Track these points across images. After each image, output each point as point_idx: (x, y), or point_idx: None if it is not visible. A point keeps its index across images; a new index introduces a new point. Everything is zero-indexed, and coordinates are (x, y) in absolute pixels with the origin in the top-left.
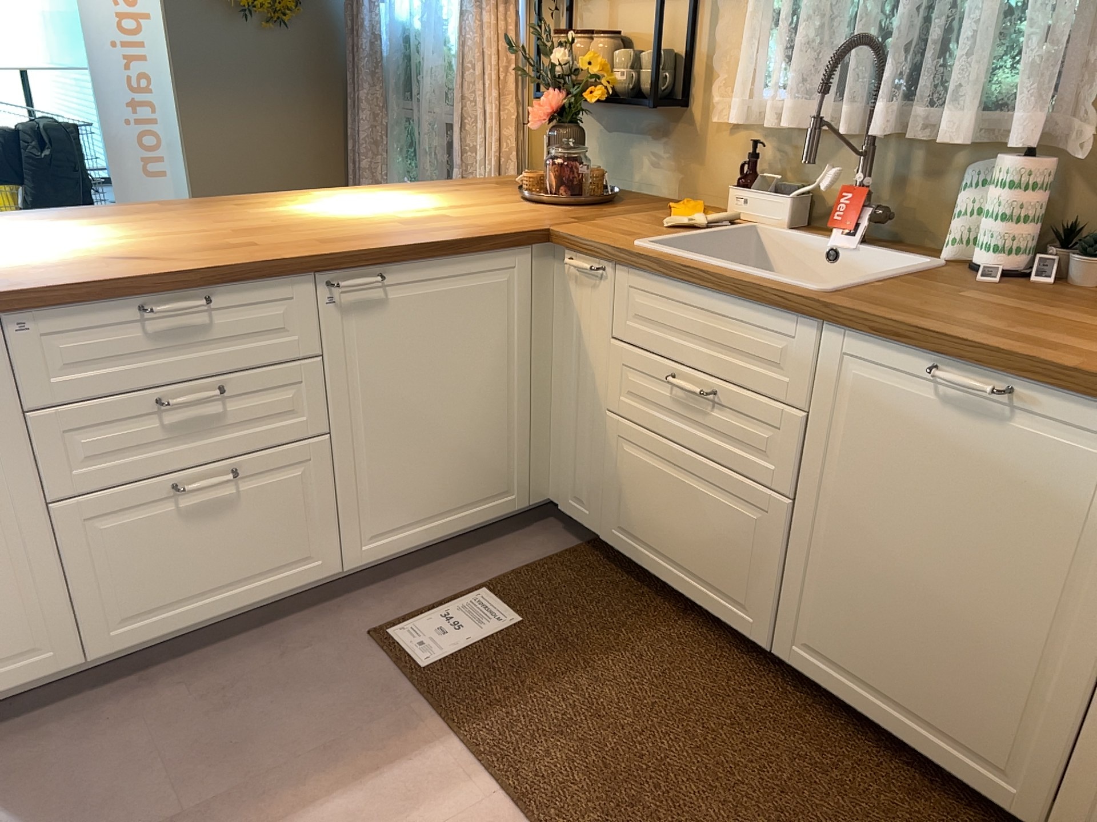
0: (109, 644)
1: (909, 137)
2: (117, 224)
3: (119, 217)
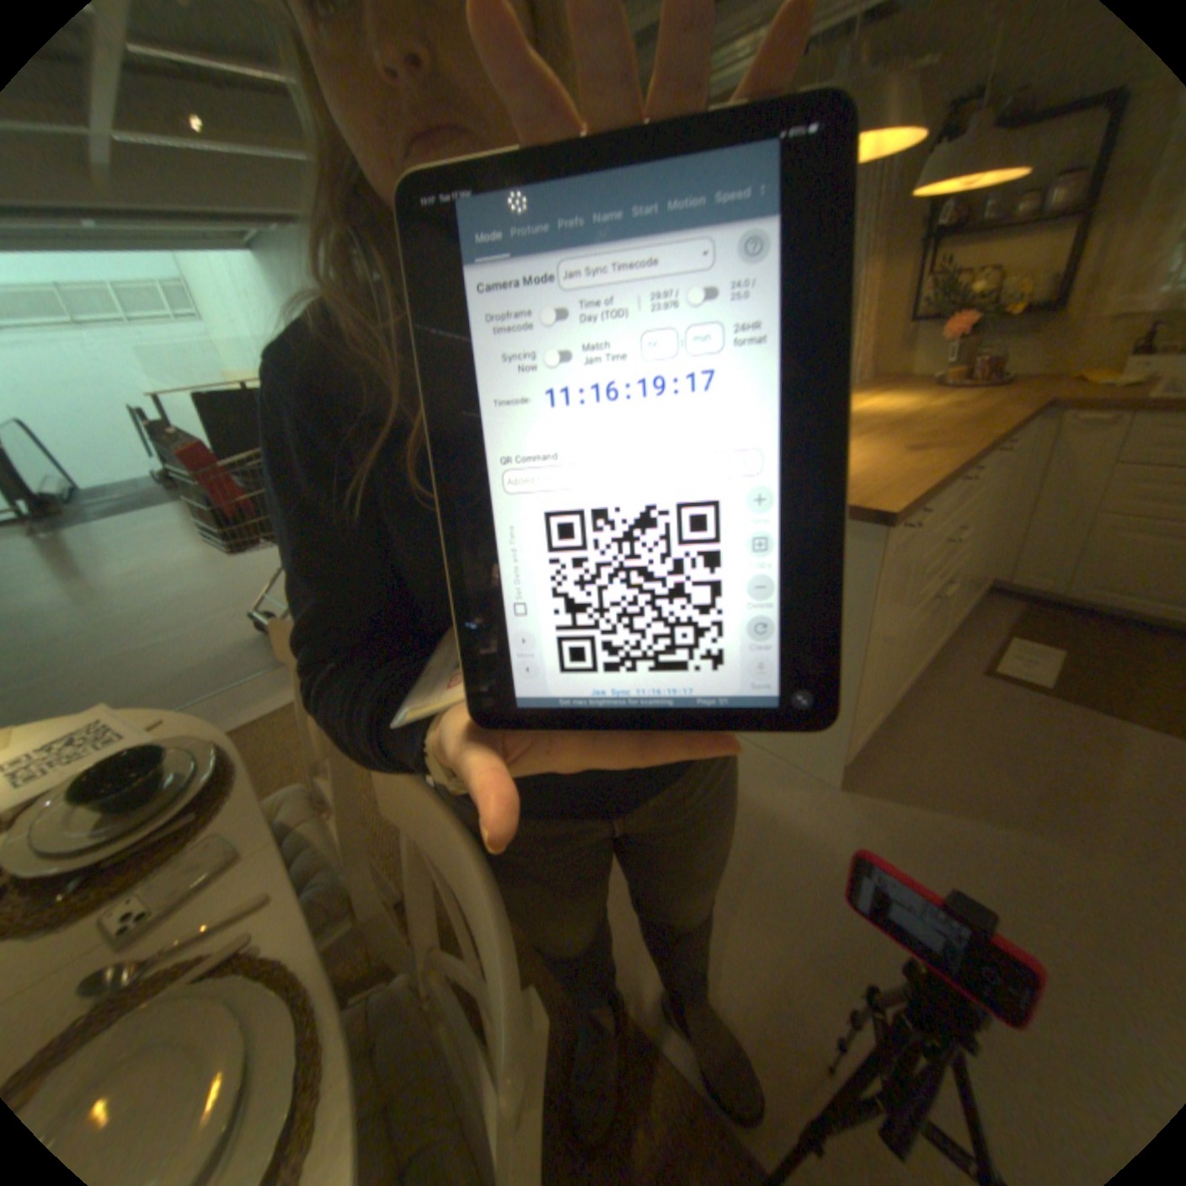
0: (894, 703)
1: None
2: None
3: None
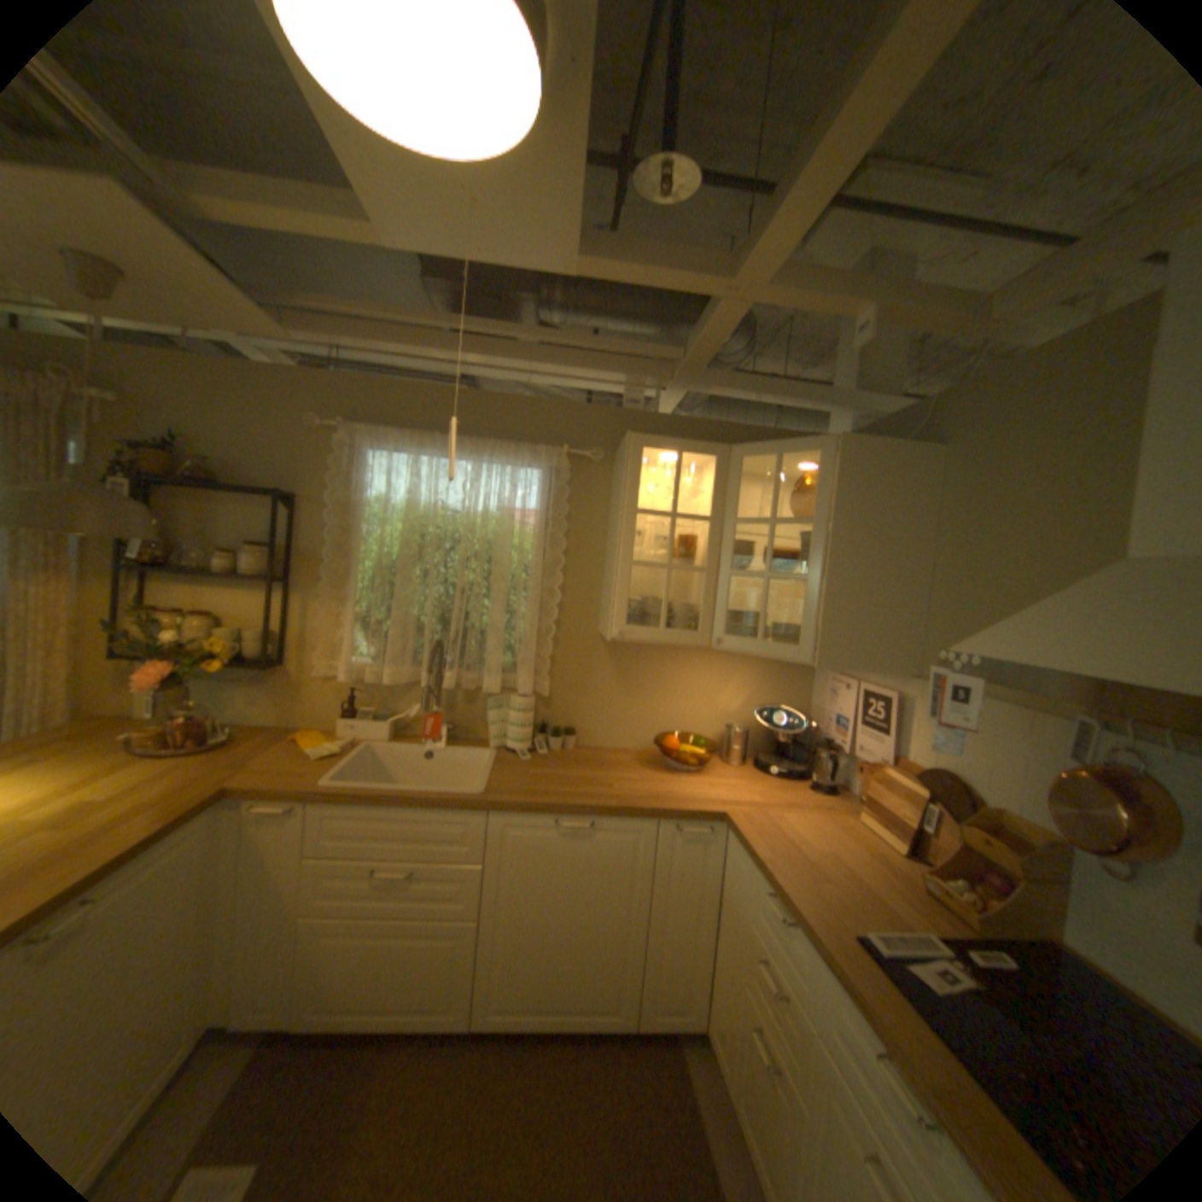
0: None
1: (463, 687)
2: None
3: None
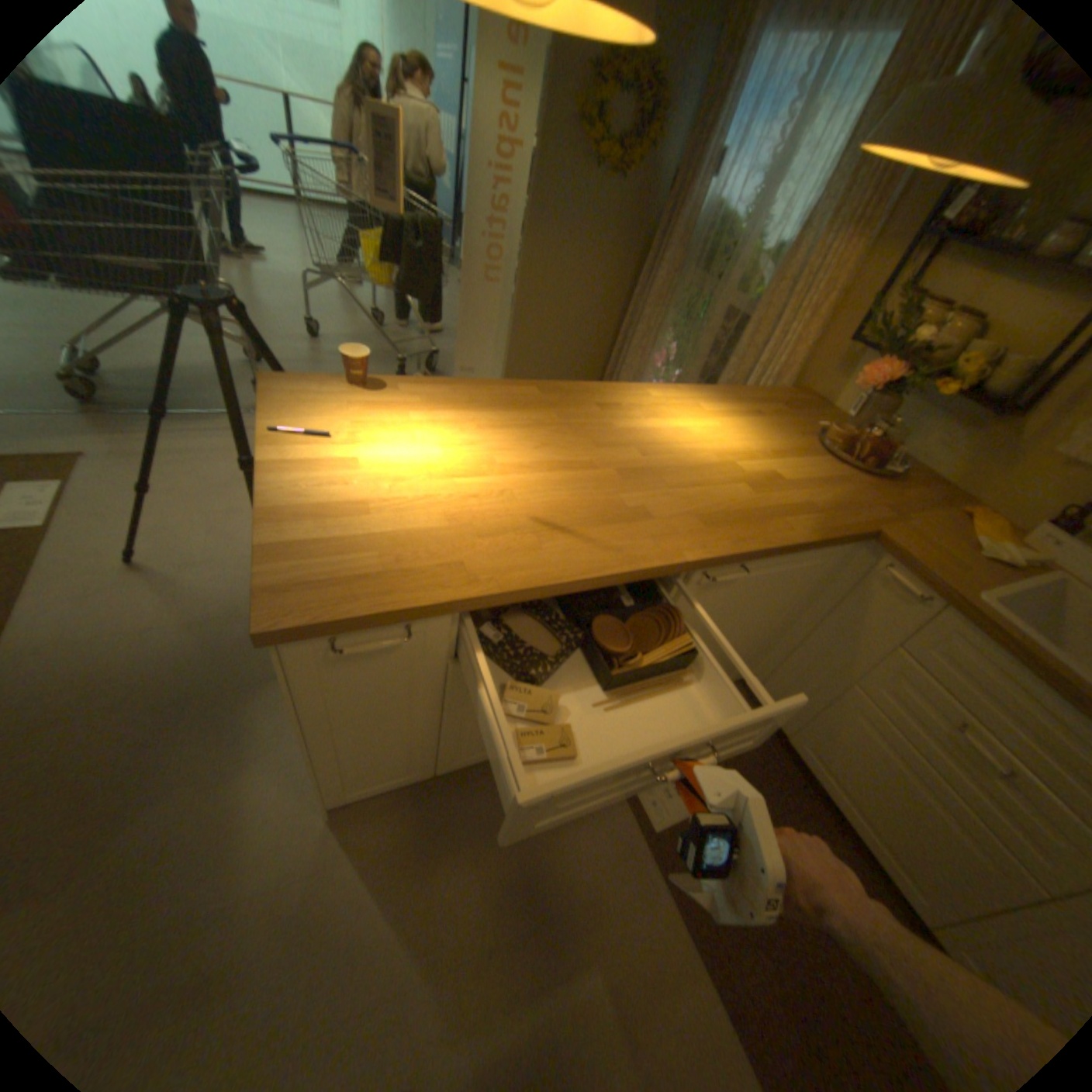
0: (452, 769)
1: None
2: (515, 427)
3: (511, 408)
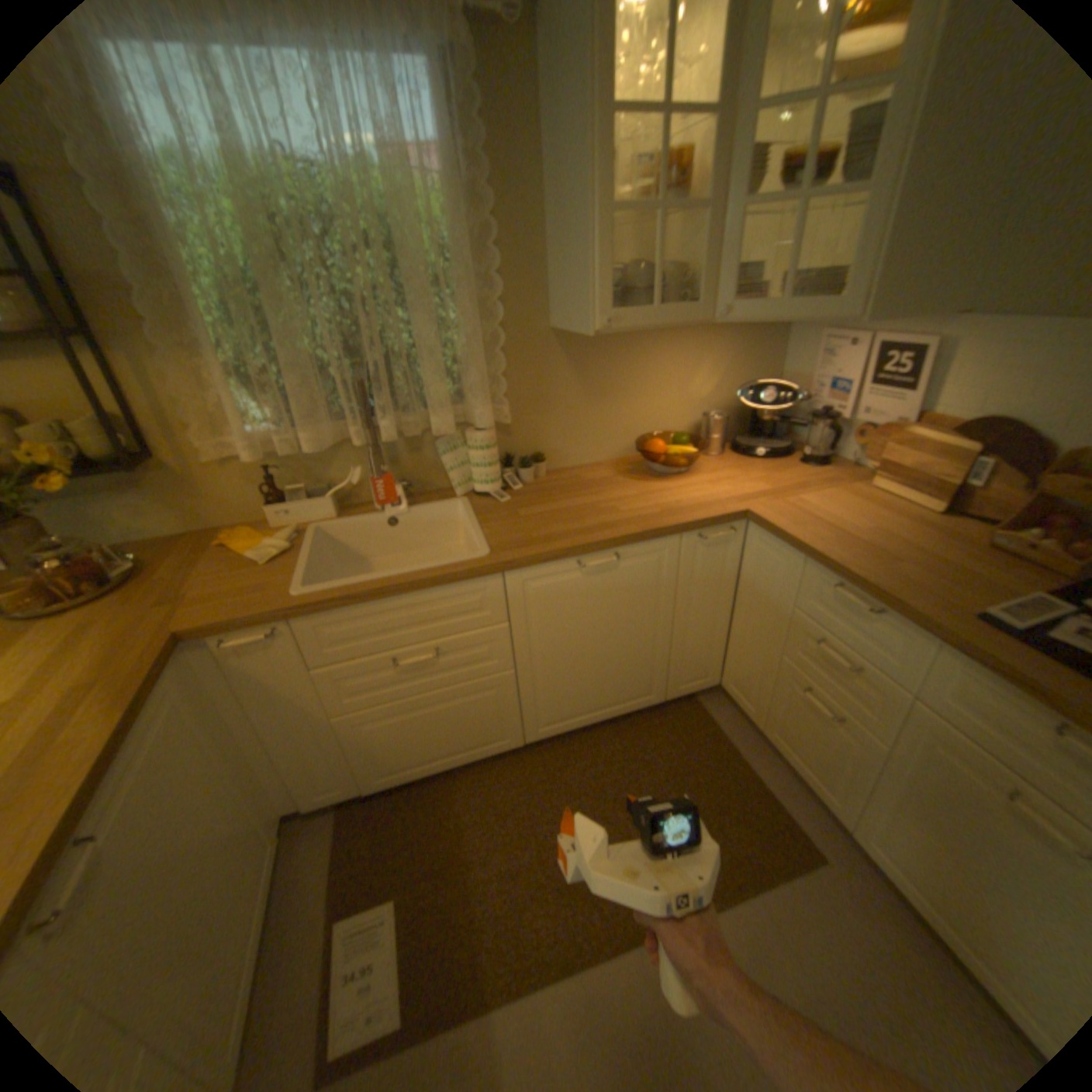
0: None
1: (407, 433)
2: None
3: None
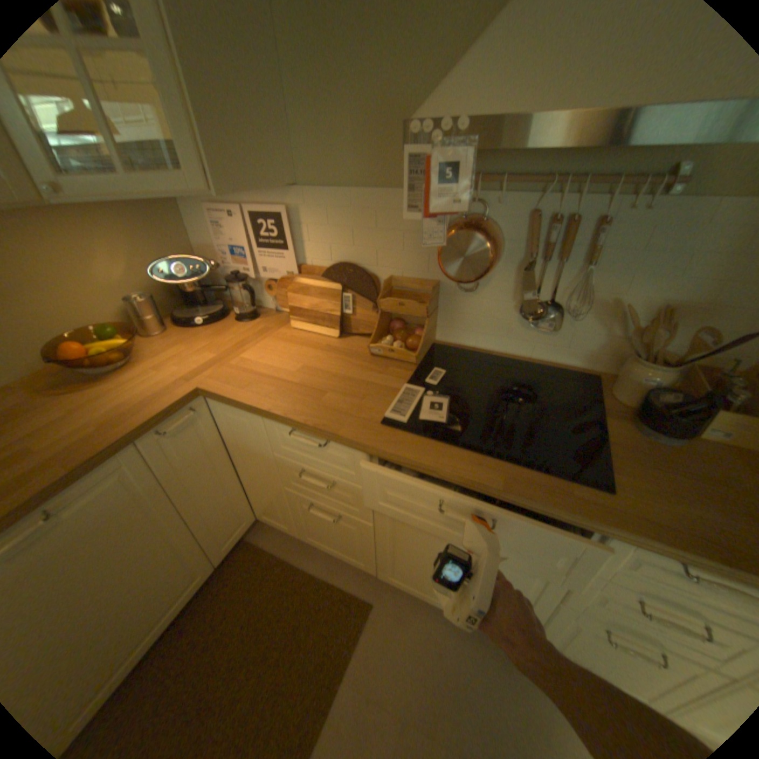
0: None
1: None
2: None
3: None
